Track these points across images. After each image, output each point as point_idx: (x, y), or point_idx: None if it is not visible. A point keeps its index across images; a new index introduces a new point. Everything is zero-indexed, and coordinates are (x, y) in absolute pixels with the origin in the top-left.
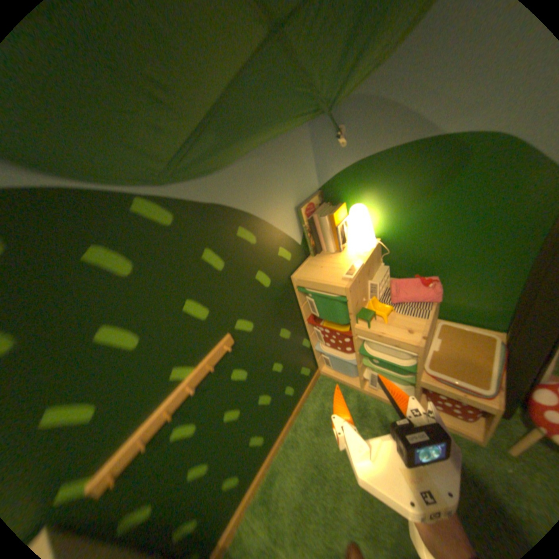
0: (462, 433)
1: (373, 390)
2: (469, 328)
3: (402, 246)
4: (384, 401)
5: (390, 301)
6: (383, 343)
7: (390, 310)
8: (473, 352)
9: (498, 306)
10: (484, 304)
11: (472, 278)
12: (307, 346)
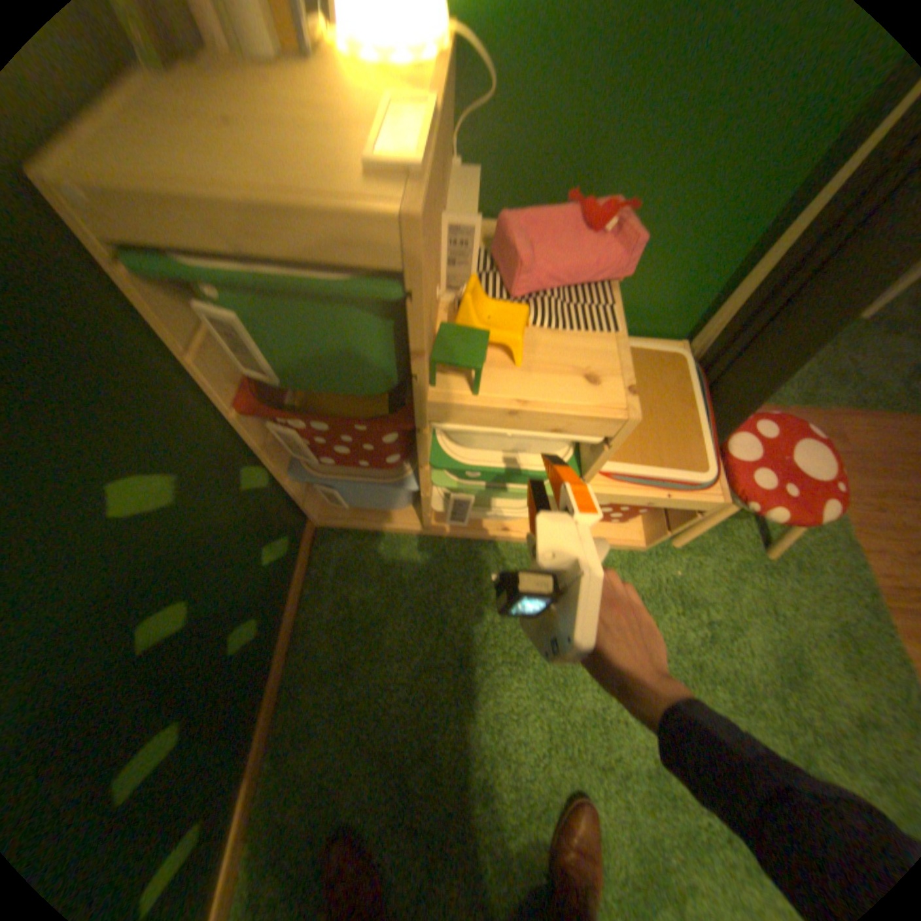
0: (616, 544)
1: (452, 523)
2: (636, 342)
3: (529, 75)
4: (476, 537)
5: (508, 292)
6: (509, 428)
7: (528, 317)
8: (661, 394)
9: (700, 280)
10: (676, 277)
11: (682, 202)
12: (264, 484)
